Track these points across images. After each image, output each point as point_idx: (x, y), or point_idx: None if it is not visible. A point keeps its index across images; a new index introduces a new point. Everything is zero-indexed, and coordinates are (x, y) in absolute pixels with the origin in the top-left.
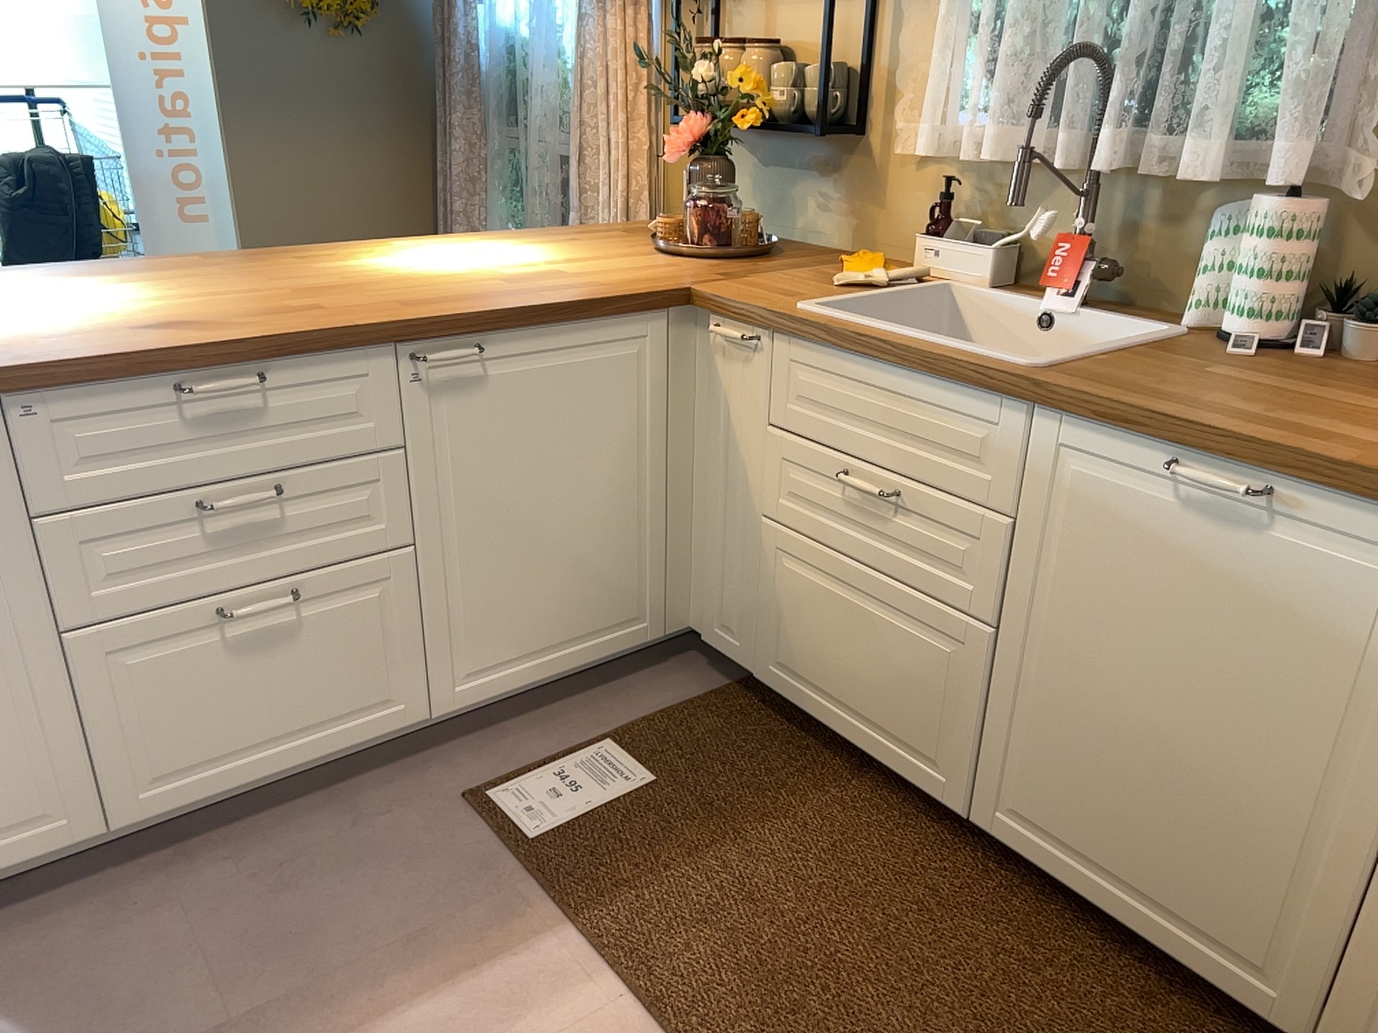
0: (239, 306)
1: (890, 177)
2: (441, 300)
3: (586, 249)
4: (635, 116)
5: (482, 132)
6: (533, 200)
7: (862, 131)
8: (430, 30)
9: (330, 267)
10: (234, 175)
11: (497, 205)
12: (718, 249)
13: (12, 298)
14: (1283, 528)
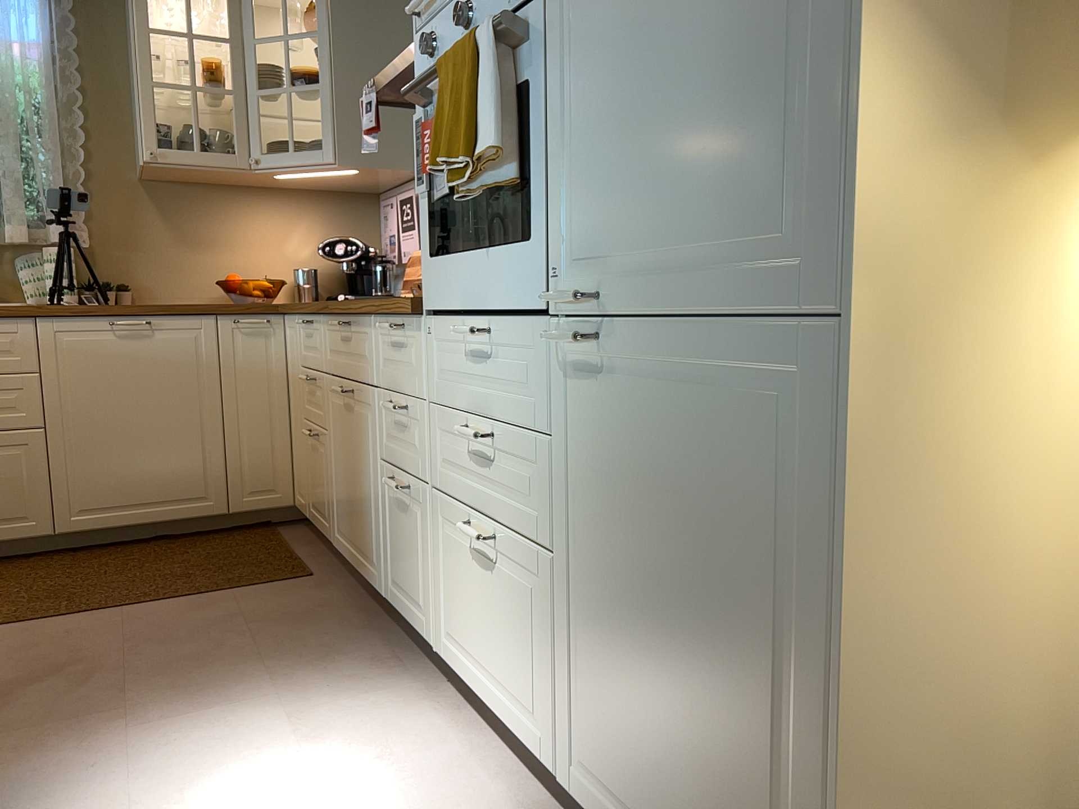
0: None
1: None
2: None
3: None
4: None
5: None
6: None
7: None
8: None
9: None
10: None
11: None
12: None
13: None
14: (157, 333)
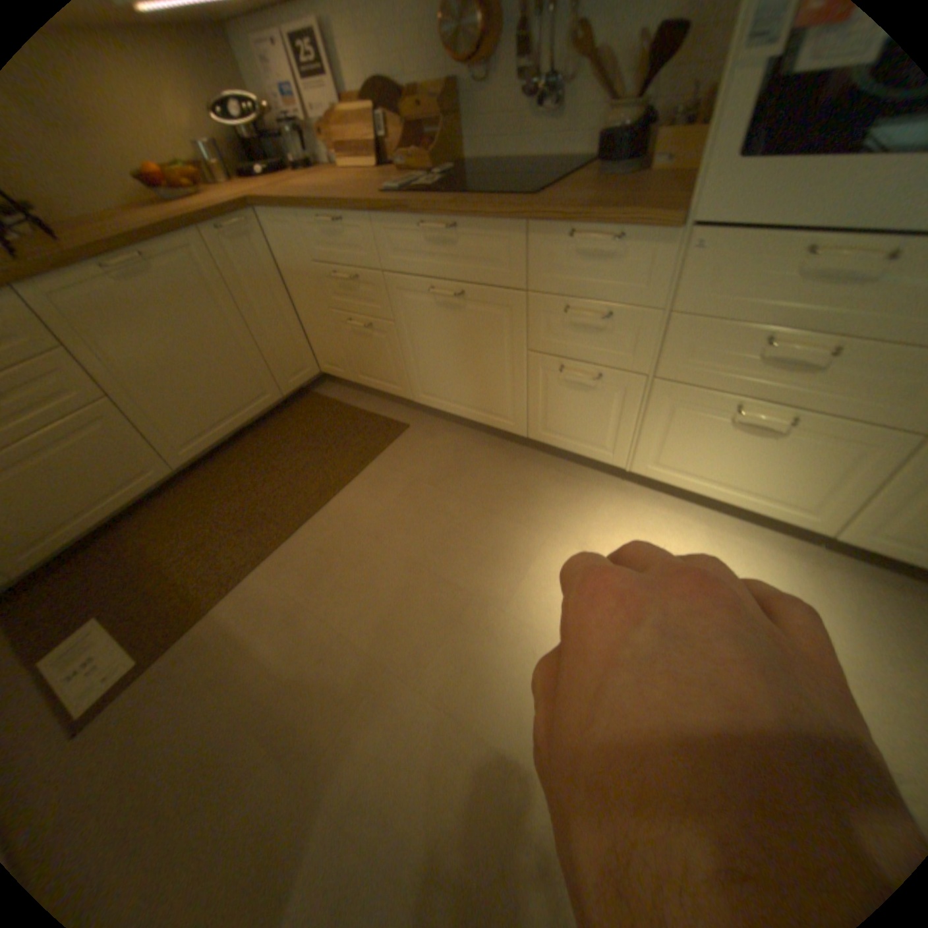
0: None
1: None
2: None
3: None
4: None
5: None
6: None
7: None
8: None
9: None
10: None
11: None
12: None
13: None
14: (152, 262)
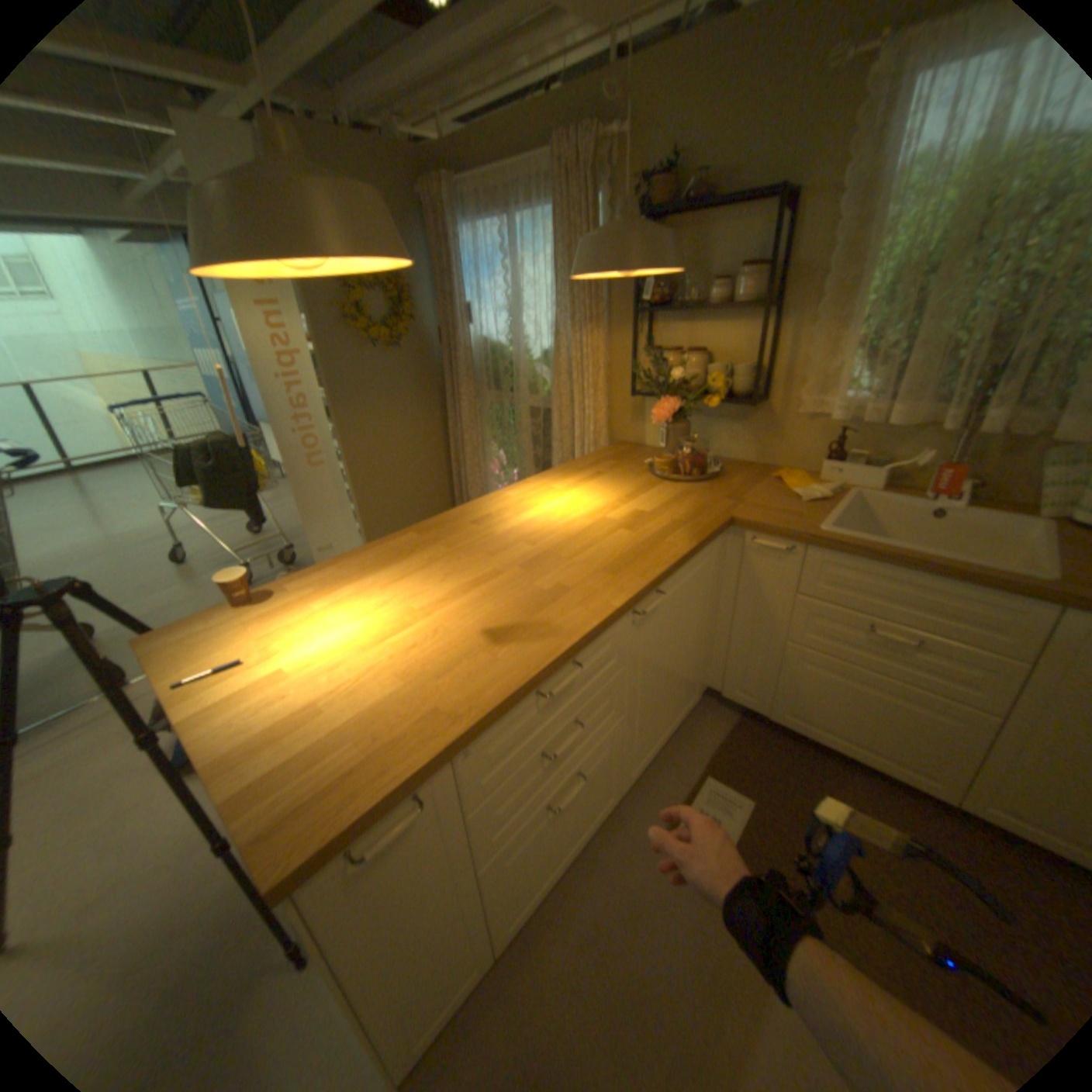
0: (511, 597)
1: (788, 423)
2: (621, 561)
3: (619, 482)
4: (596, 389)
5: (474, 395)
6: (518, 433)
7: (768, 397)
8: (432, 338)
9: (504, 531)
10: (339, 438)
11: (488, 435)
12: (703, 476)
13: (348, 616)
14: None
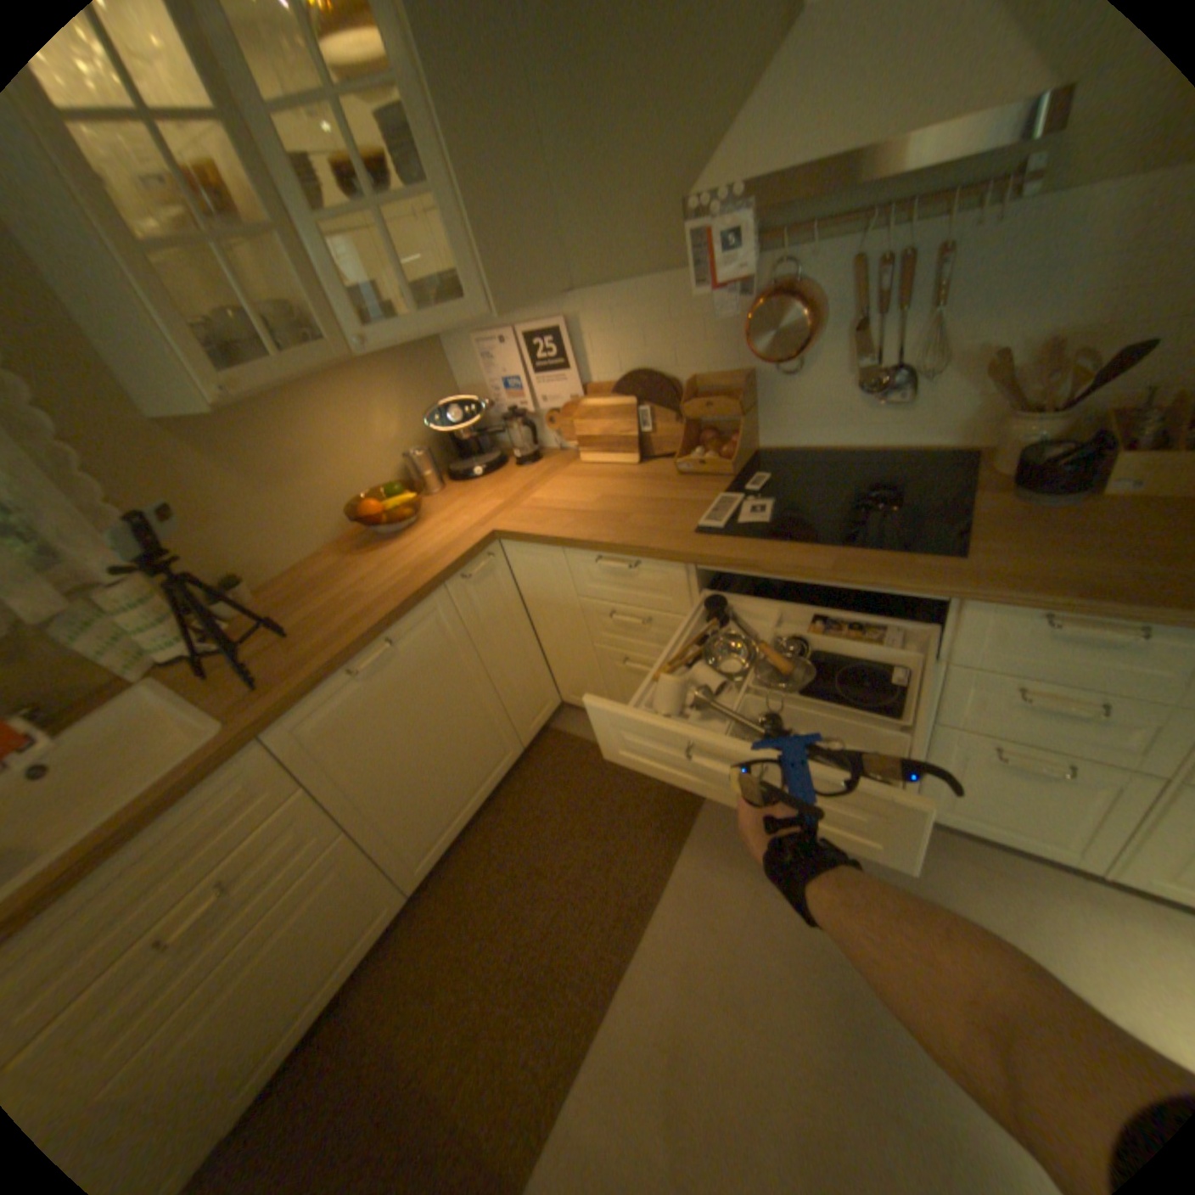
0: None
1: None
2: None
3: None
4: None
5: None
6: None
7: None
8: None
9: None
10: None
11: None
12: None
13: None
14: (400, 645)
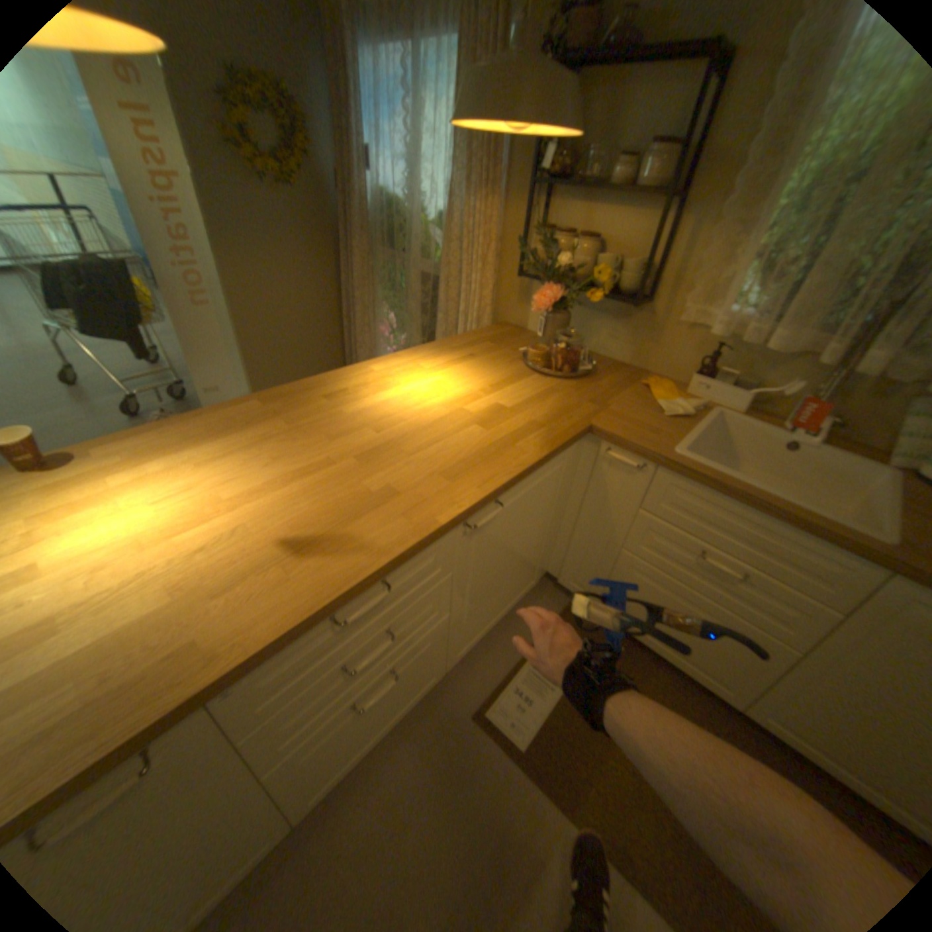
0: (334, 495)
1: (668, 329)
2: (464, 464)
3: (489, 368)
4: (485, 263)
5: (368, 250)
6: (407, 298)
7: (653, 298)
8: (328, 181)
9: (354, 411)
10: (221, 279)
11: (379, 295)
12: (573, 373)
13: (145, 499)
14: None
